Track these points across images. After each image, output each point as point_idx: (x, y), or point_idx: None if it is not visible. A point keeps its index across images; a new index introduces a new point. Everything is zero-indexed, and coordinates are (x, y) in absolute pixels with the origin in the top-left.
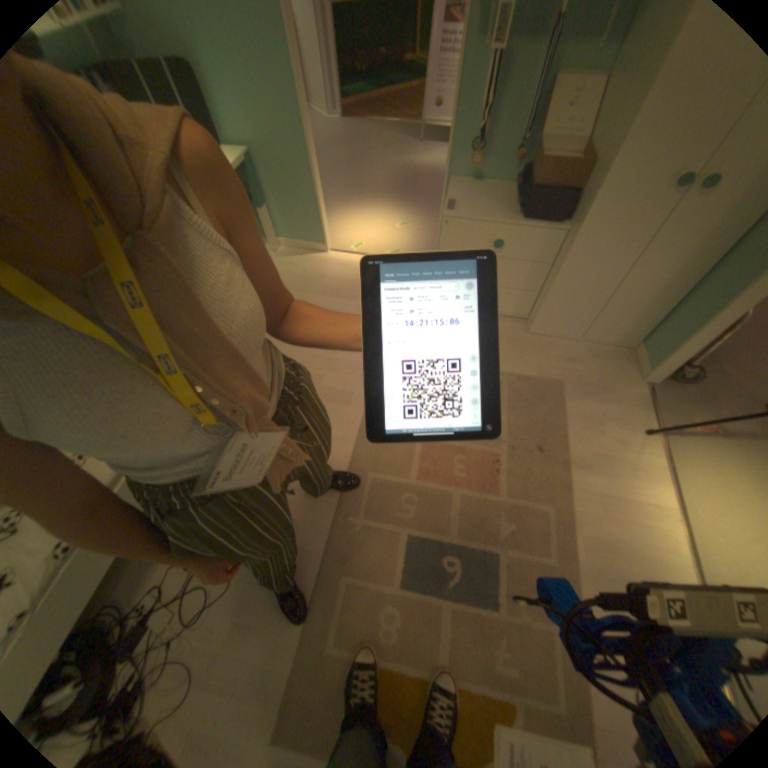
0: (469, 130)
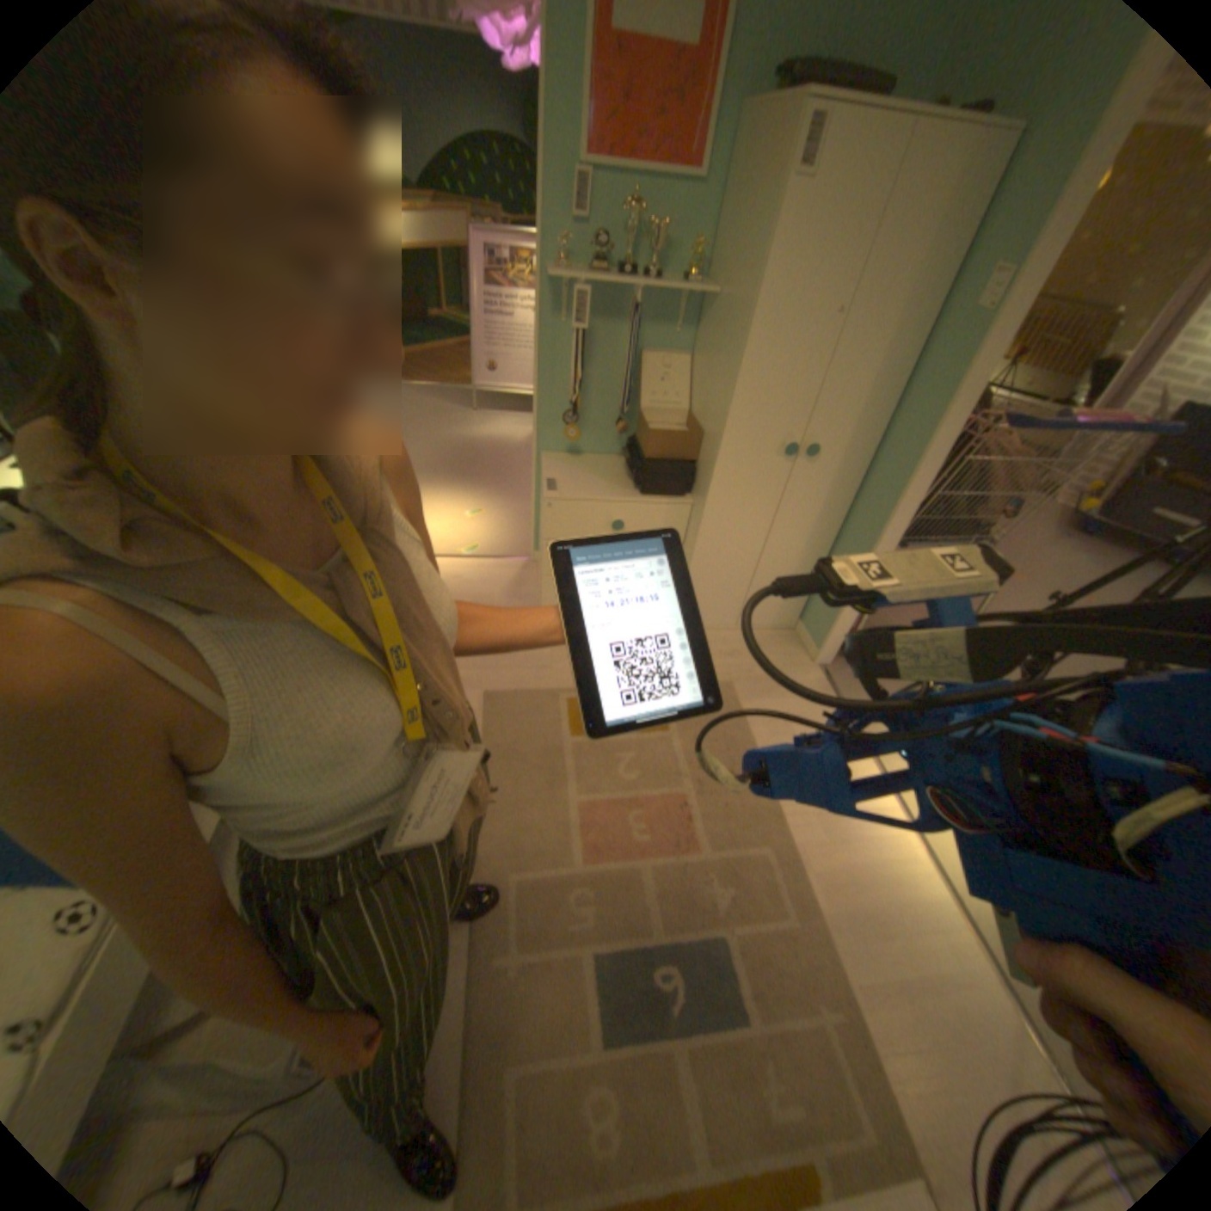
0: (555, 403)
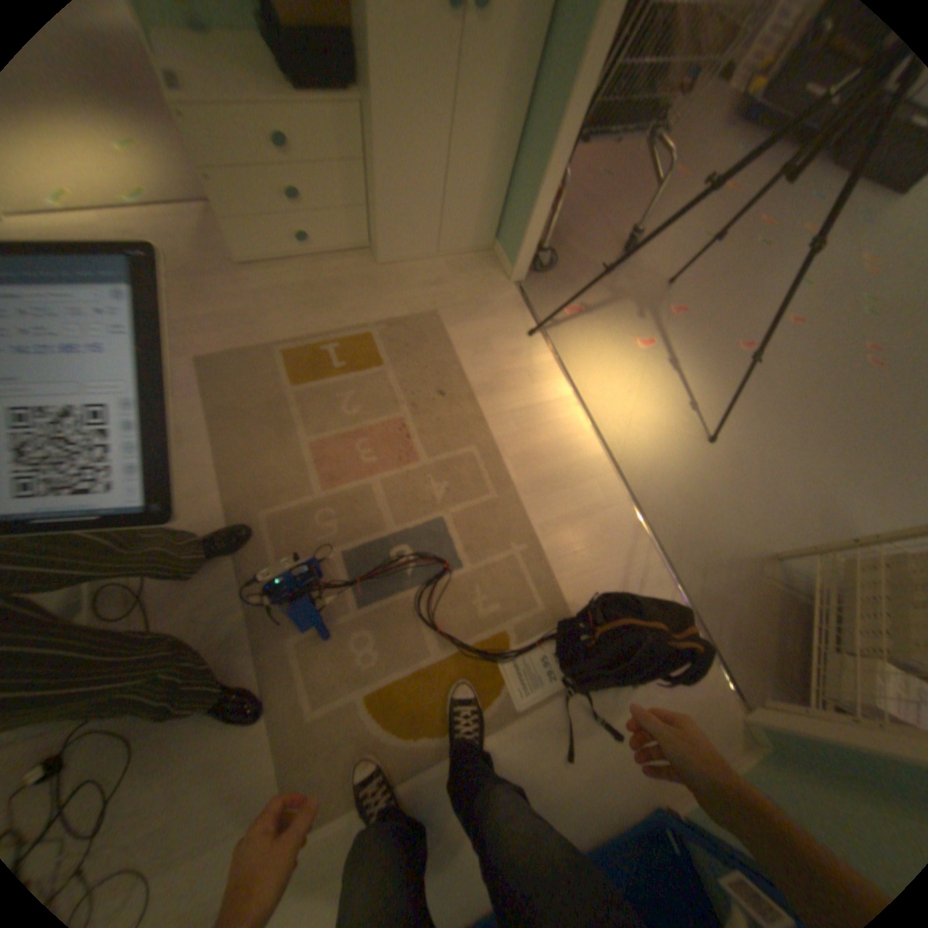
0: None
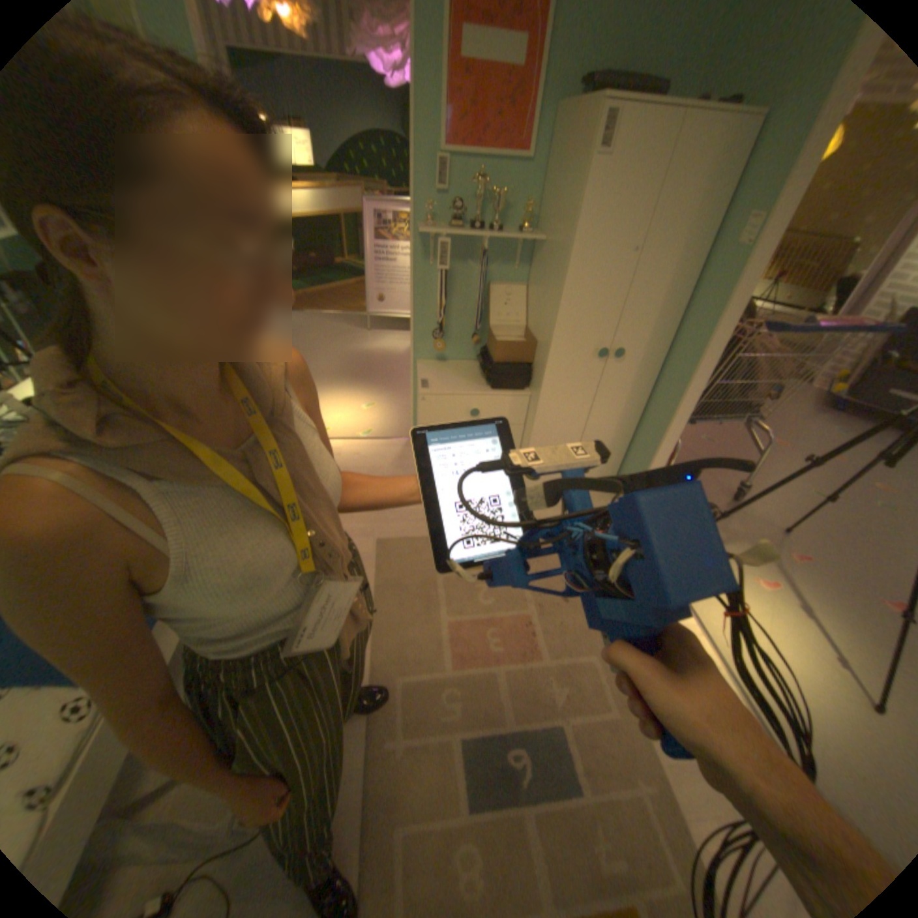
0: (427, 323)
